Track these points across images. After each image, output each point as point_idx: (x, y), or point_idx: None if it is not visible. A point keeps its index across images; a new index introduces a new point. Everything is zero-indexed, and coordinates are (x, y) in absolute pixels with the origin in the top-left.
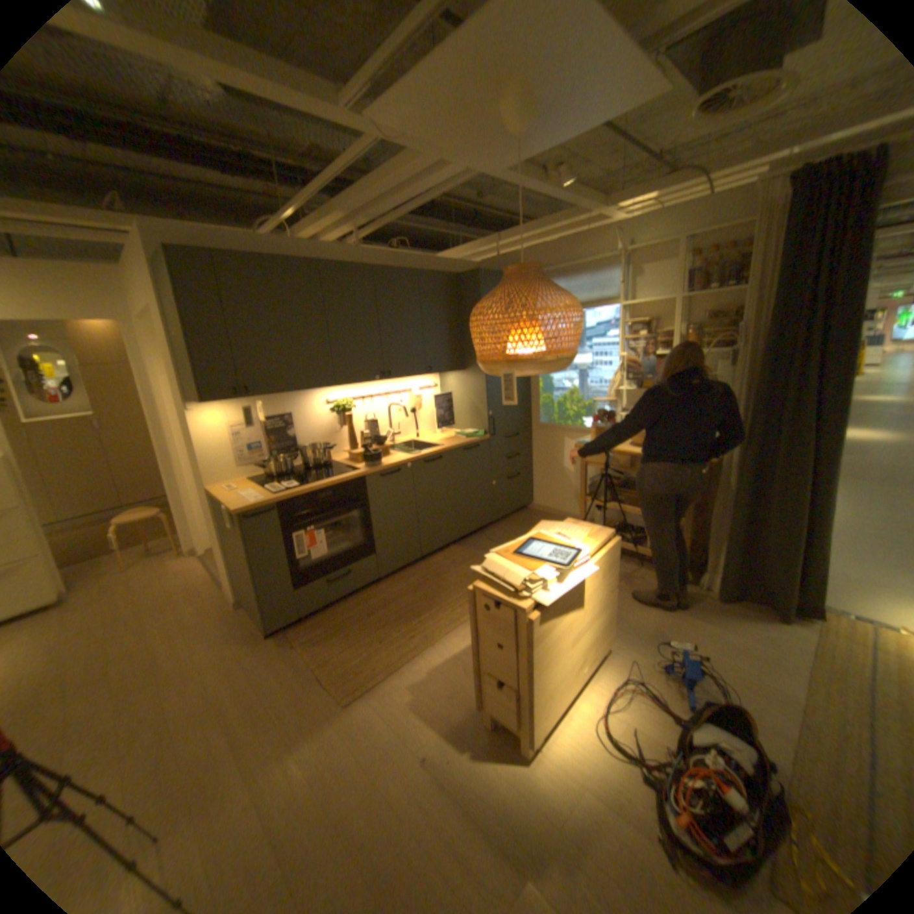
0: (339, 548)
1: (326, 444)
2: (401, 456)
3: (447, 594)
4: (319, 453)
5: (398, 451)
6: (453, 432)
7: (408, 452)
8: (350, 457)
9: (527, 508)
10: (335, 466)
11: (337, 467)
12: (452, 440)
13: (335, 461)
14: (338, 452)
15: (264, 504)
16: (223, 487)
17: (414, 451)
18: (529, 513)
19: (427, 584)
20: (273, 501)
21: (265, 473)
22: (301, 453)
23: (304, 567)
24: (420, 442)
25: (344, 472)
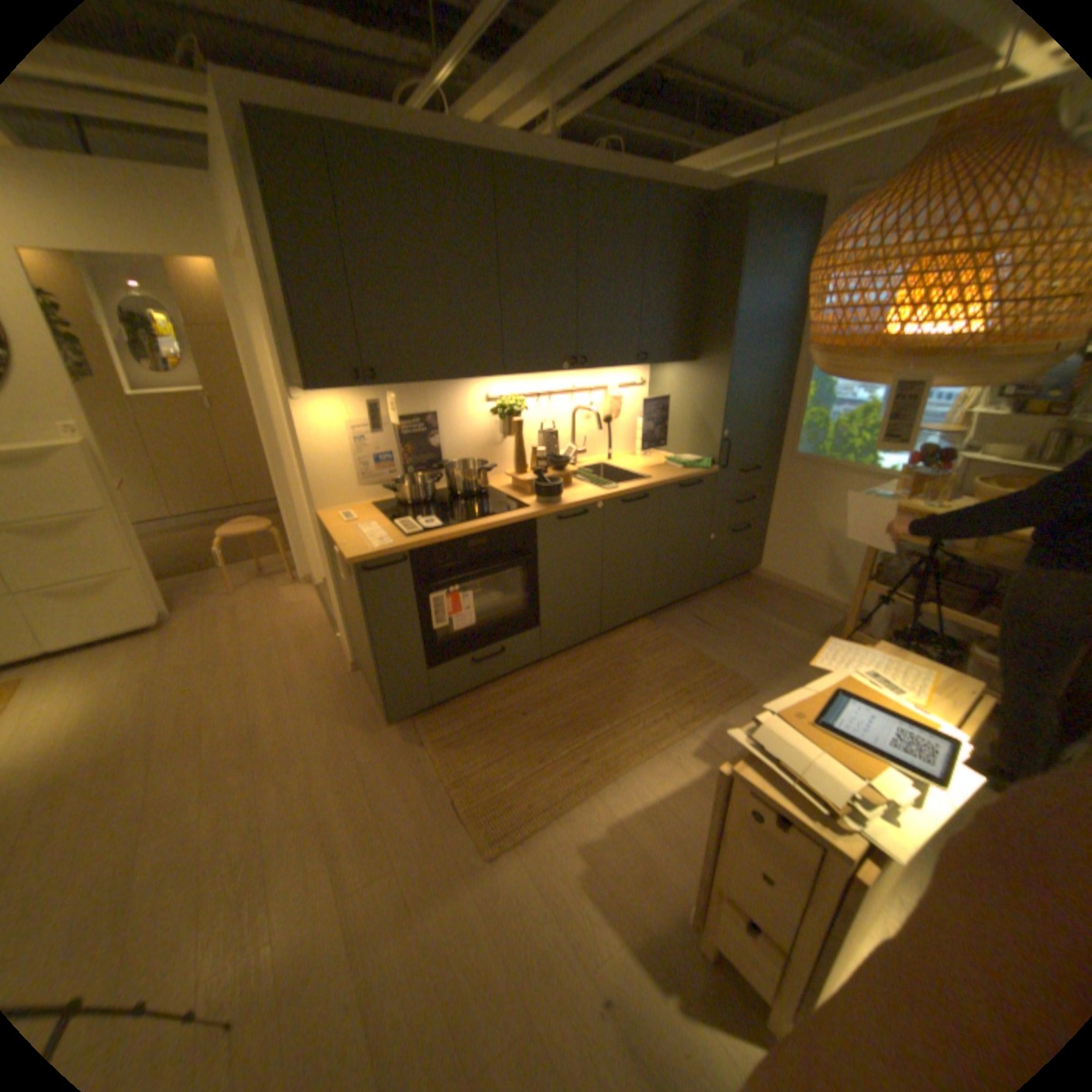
0: (492, 615)
1: (483, 462)
2: (589, 489)
3: (636, 698)
4: (472, 474)
5: (583, 480)
6: (661, 455)
7: (598, 483)
8: (515, 484)
9: (751, 574)
10: (494, 497)
11: (497, 499)
12: (663, 470)
13: (494, 488)
14: (498, 473)
15: (394, 553)
16: (341, 514)
17: (607, 483)
18: (755, 582)
19: (608, 676)
20: (406, 547)
21: (398, 499)
22: (448, 473)
23: (443, 638)
24: (615, 468)
25: (507, 509)
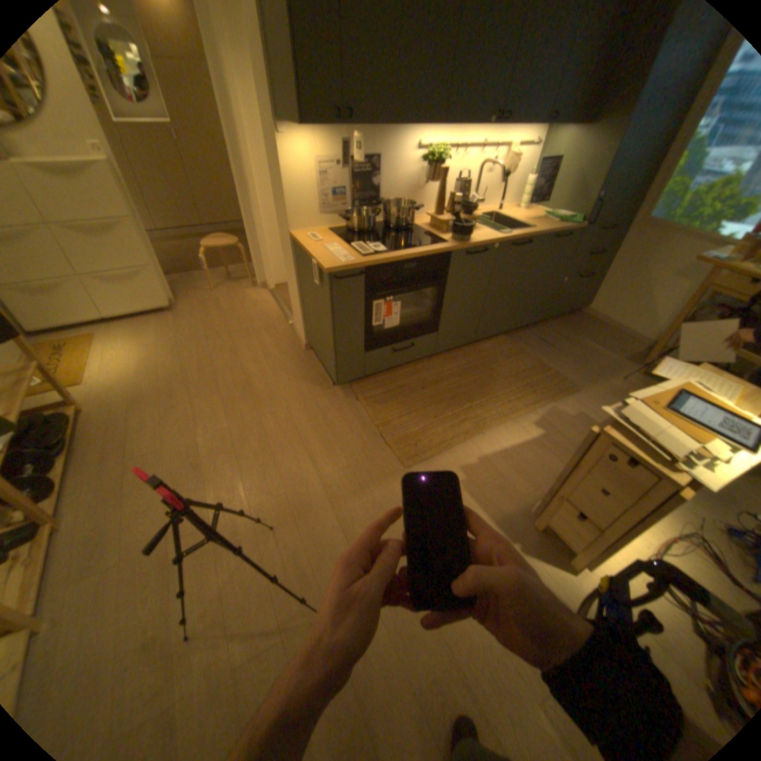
0: (407, 321)
1: (410, 202)
2: (488, 232)
3: (496, 385)
4: (400, 211)
5: (481, 224)
6: (539, 209)
7: (493, 228)
8: (431, 223)
9: (580, 311)
10: (417, 231)
11: (420, 233)
12: (543, 221)
13: (415, 224)
14: (416, 213)
15: (355, 267)
16: (308, 235)
17: (502, 228)
18: (582, 317)
19: (477, 369)
20: (363, 264)
21: (347, 226)
22: (384, 208)
23: (375, 332)
24: (504, 217)
25: (429, 242)
